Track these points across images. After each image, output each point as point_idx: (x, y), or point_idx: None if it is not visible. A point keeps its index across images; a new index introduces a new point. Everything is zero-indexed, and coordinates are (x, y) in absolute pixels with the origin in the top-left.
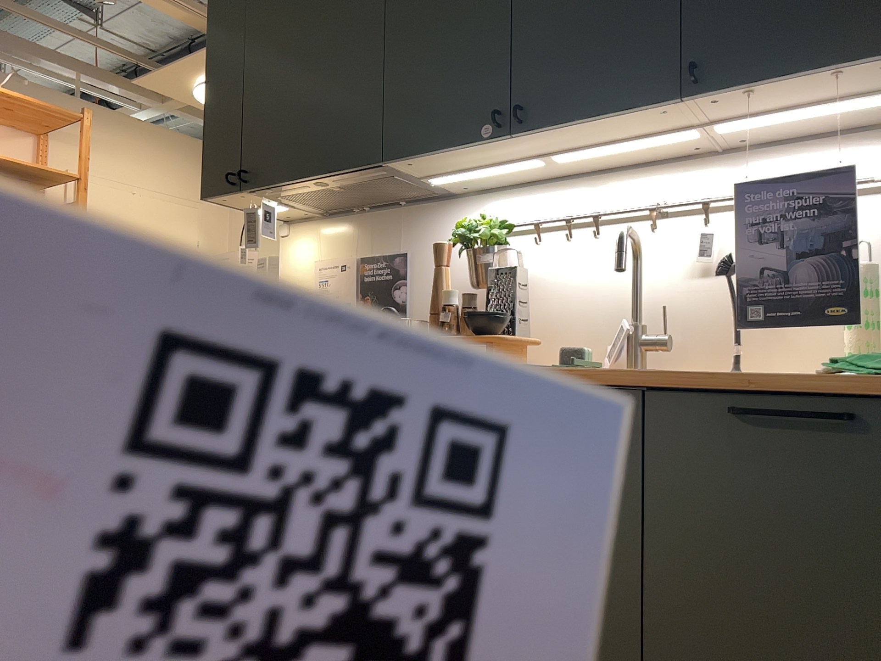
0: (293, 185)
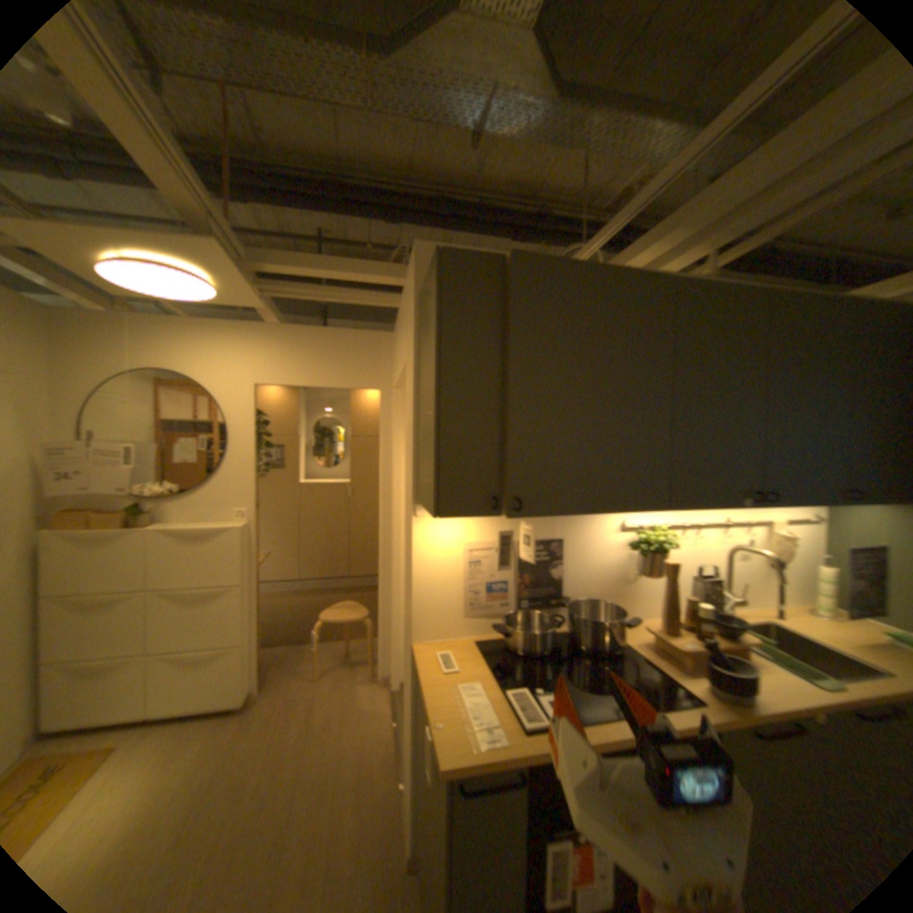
0: (563, 512)
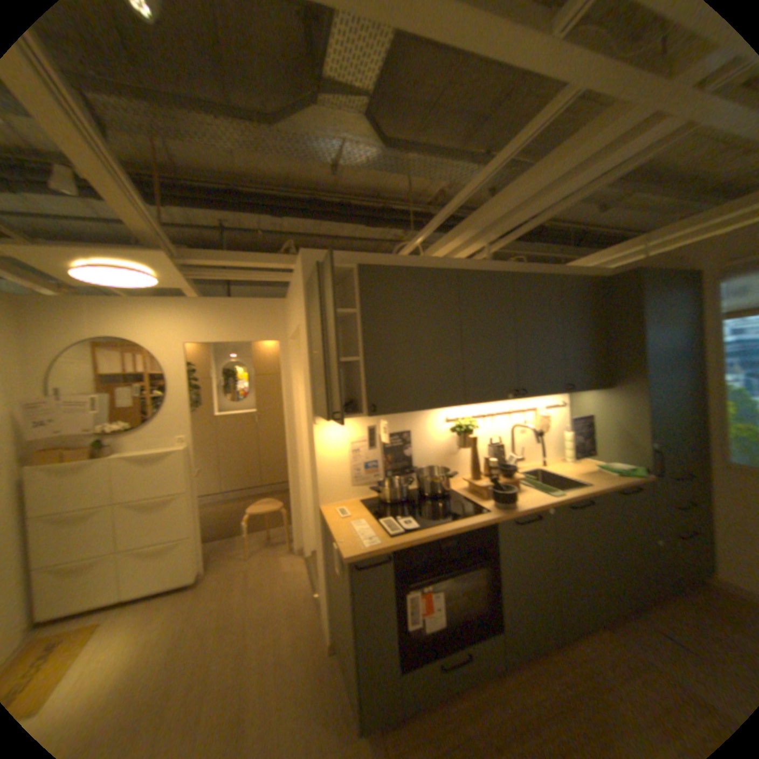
0: (403, 412)
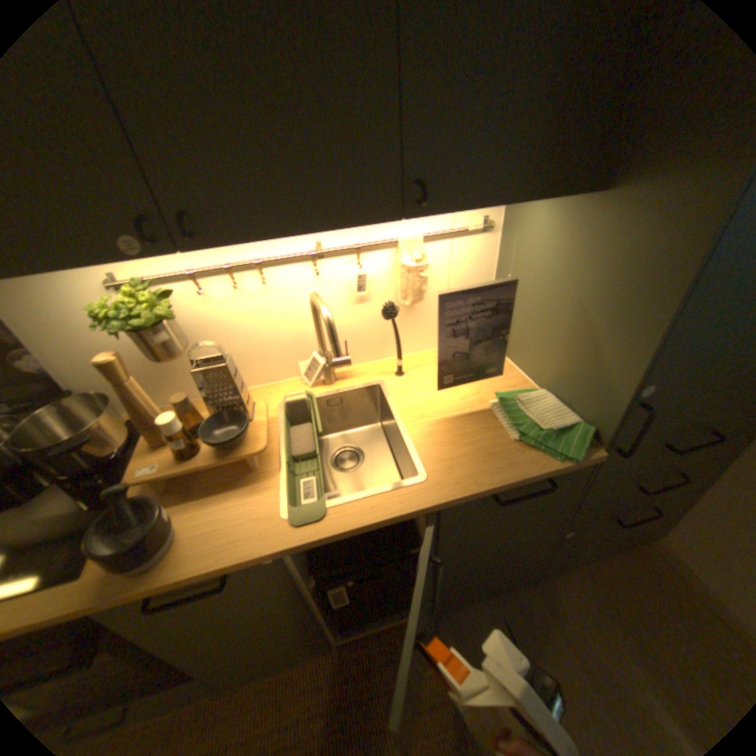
0: None
